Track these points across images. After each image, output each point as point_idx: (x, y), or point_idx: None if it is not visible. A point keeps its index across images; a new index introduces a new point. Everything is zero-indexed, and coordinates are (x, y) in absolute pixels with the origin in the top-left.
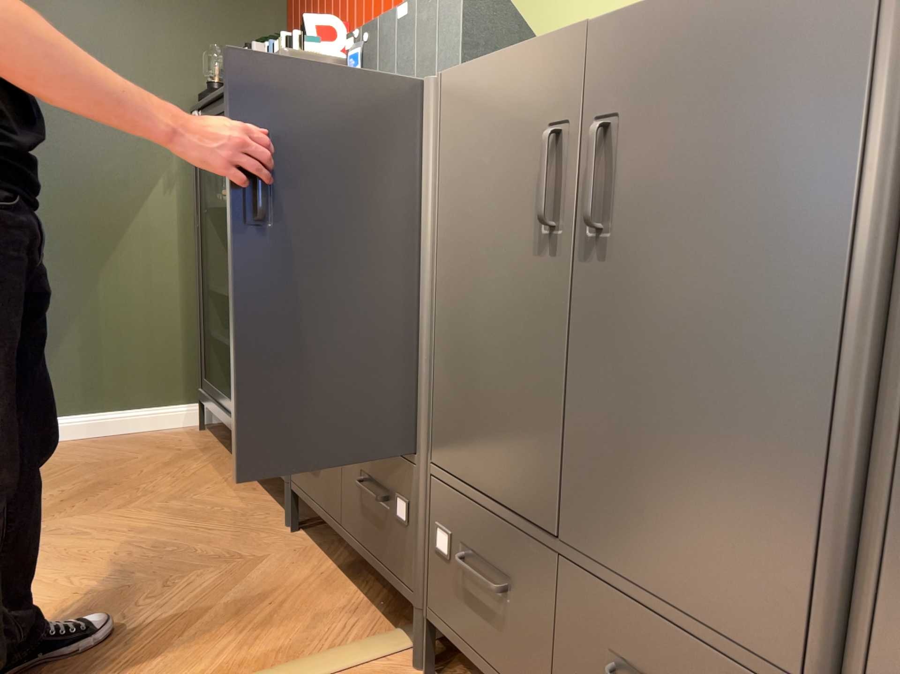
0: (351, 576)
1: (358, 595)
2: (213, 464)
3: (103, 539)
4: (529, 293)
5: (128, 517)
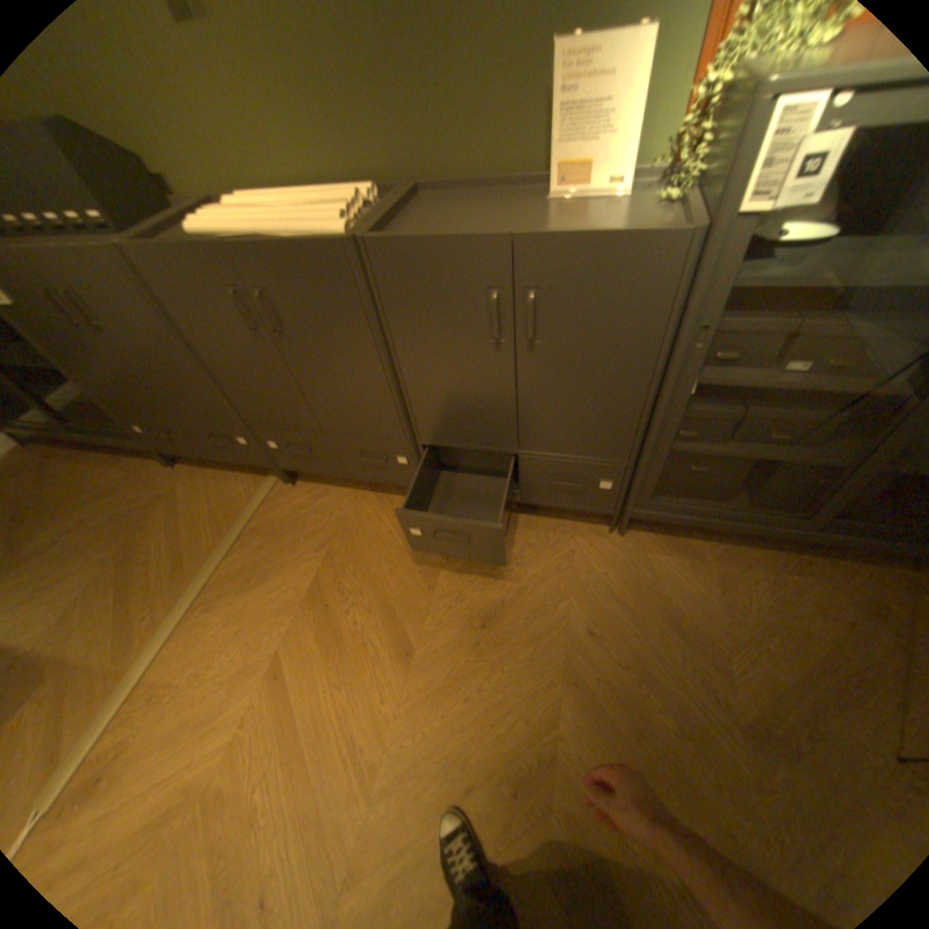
0: (226, 469)
1: (237, 474)
2: (74, 462)
3: (74, 537)
4: (259, 355)
5: (69, 519)
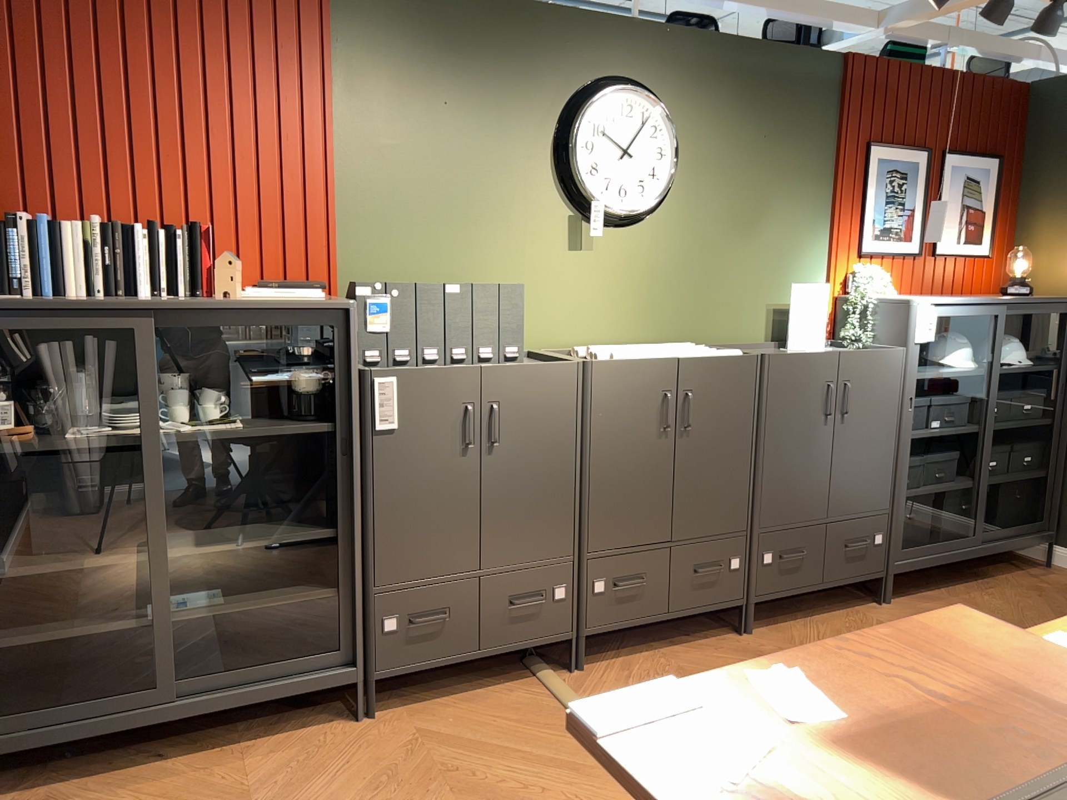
0: (459, 691)
1: (487, 689)
2: (131, 784)
3: None
4: (655, 455)
5: None
